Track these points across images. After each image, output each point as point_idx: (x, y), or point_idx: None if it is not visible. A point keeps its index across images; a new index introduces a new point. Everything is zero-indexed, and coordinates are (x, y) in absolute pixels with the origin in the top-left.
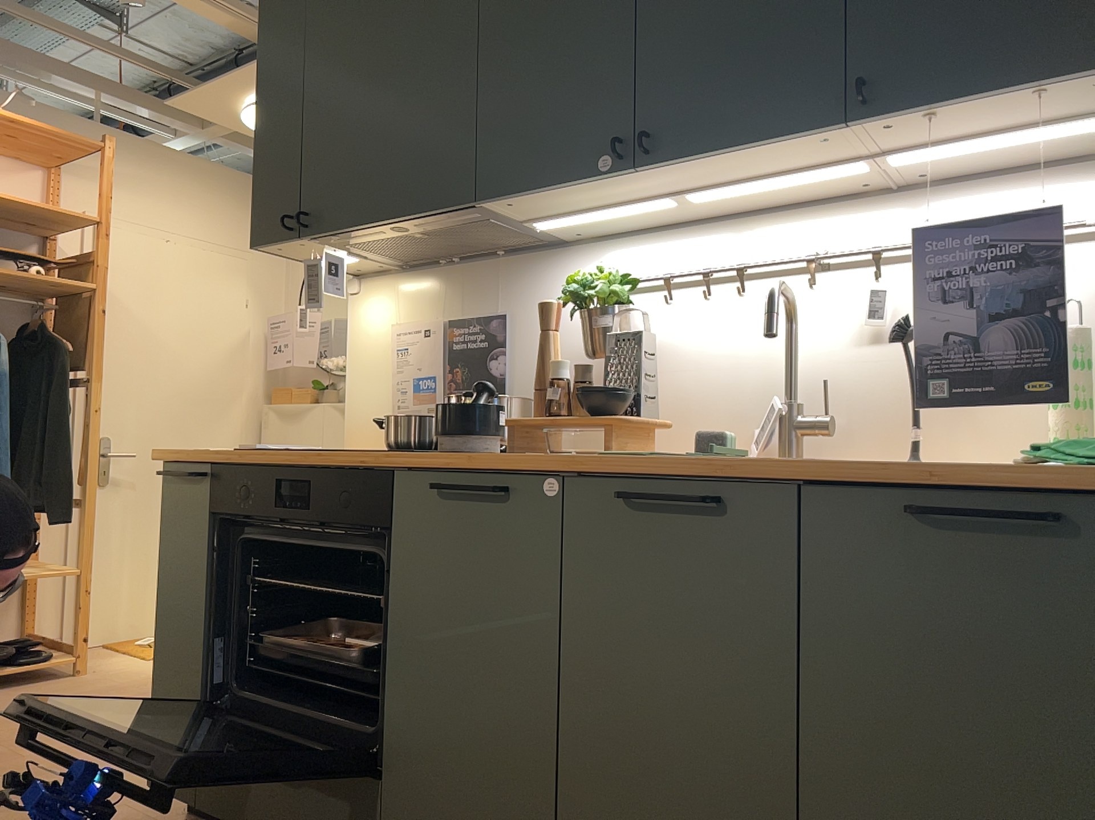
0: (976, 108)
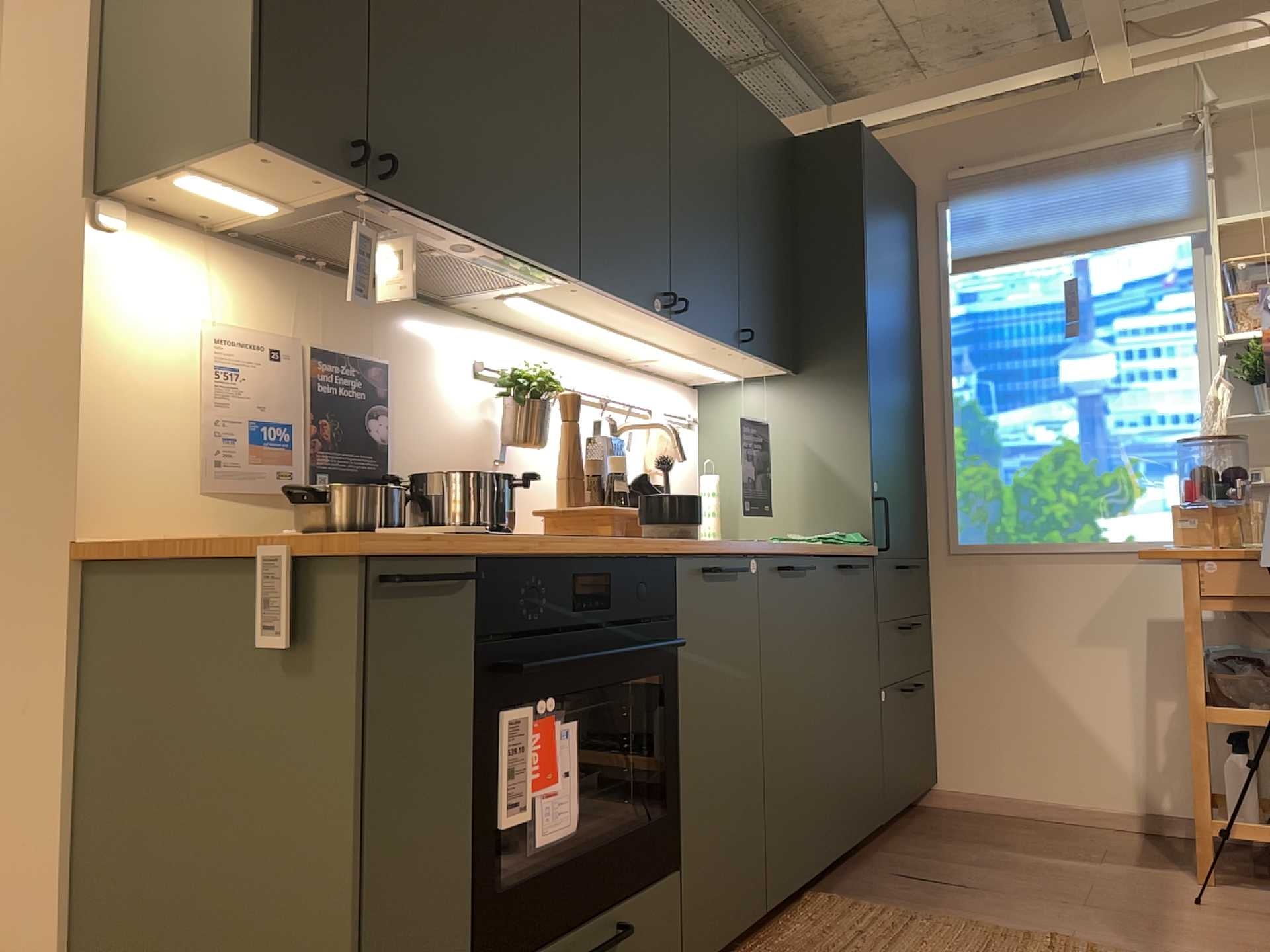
0: (754, 359)
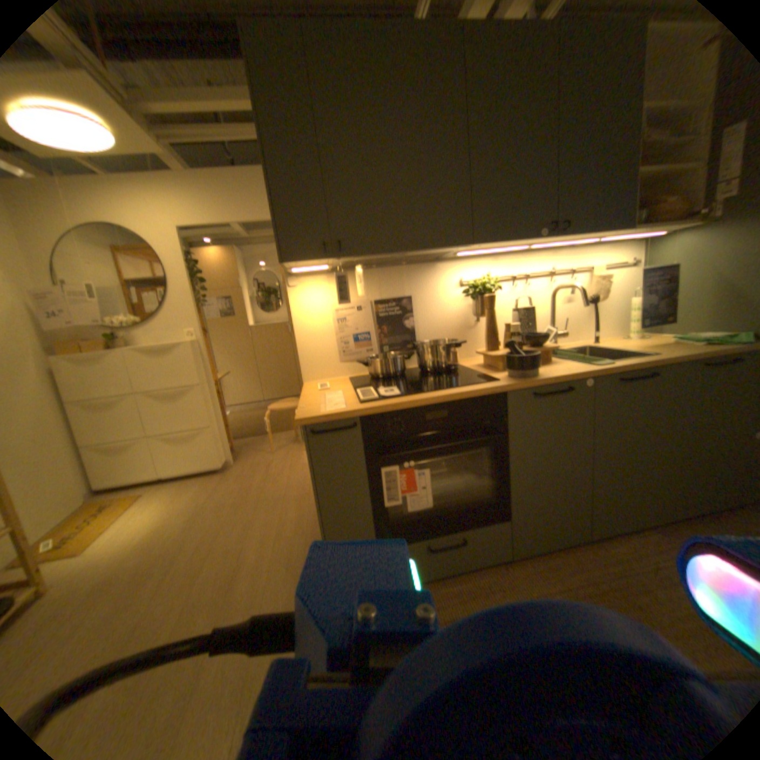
0: (662, 226)
